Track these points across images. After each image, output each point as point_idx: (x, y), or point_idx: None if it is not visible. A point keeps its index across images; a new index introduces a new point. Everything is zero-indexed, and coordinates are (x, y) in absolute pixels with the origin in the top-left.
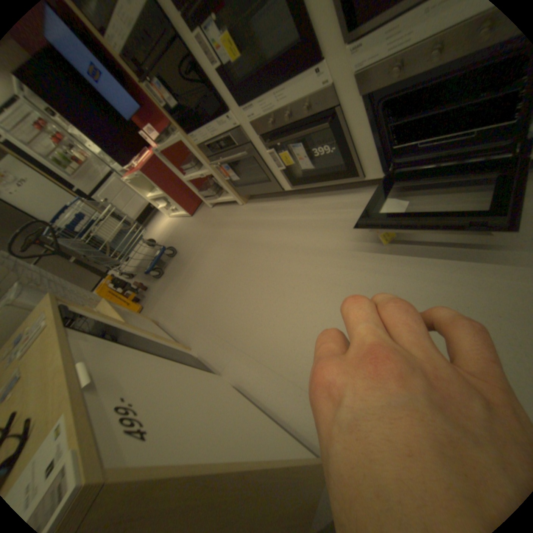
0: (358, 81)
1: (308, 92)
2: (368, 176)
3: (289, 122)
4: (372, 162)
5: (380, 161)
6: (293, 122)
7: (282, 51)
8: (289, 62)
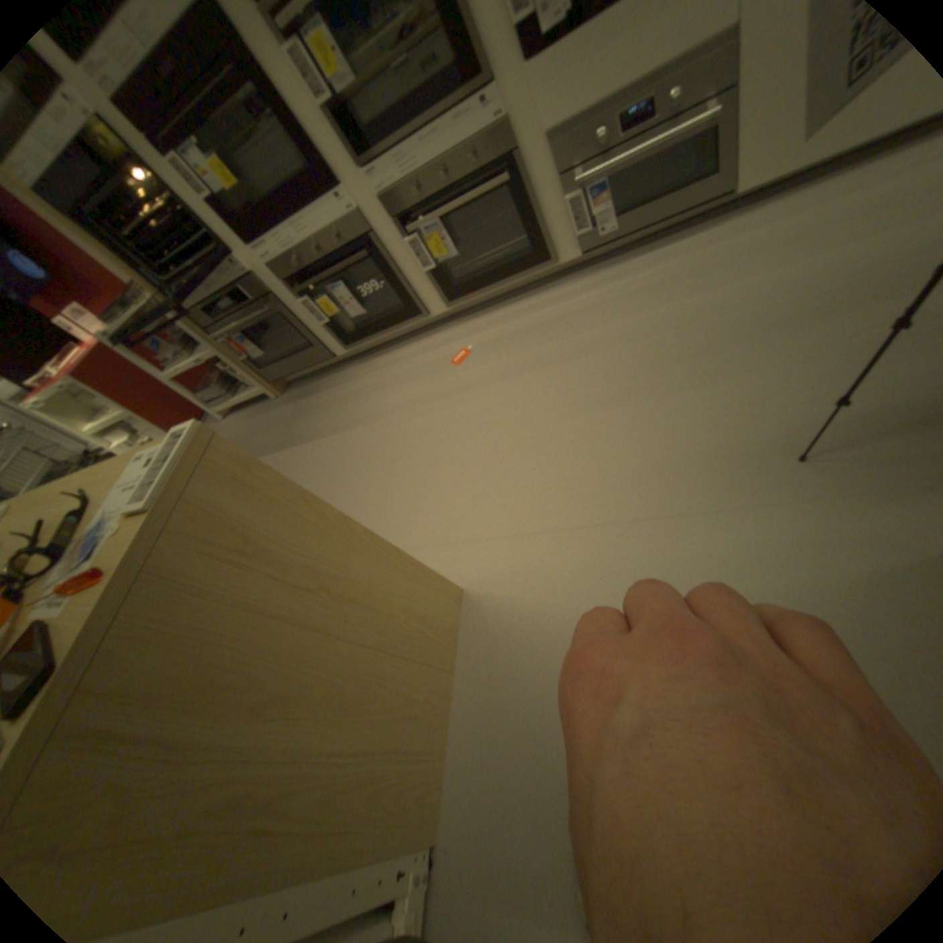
0: (384, 203)
1: (334, 219)
2: (434, 311)
3: (320, 257)
4: (432, 293)
5: (439, 290)
6: (326, 257)
7: (293, 177)
8: (303, 187)
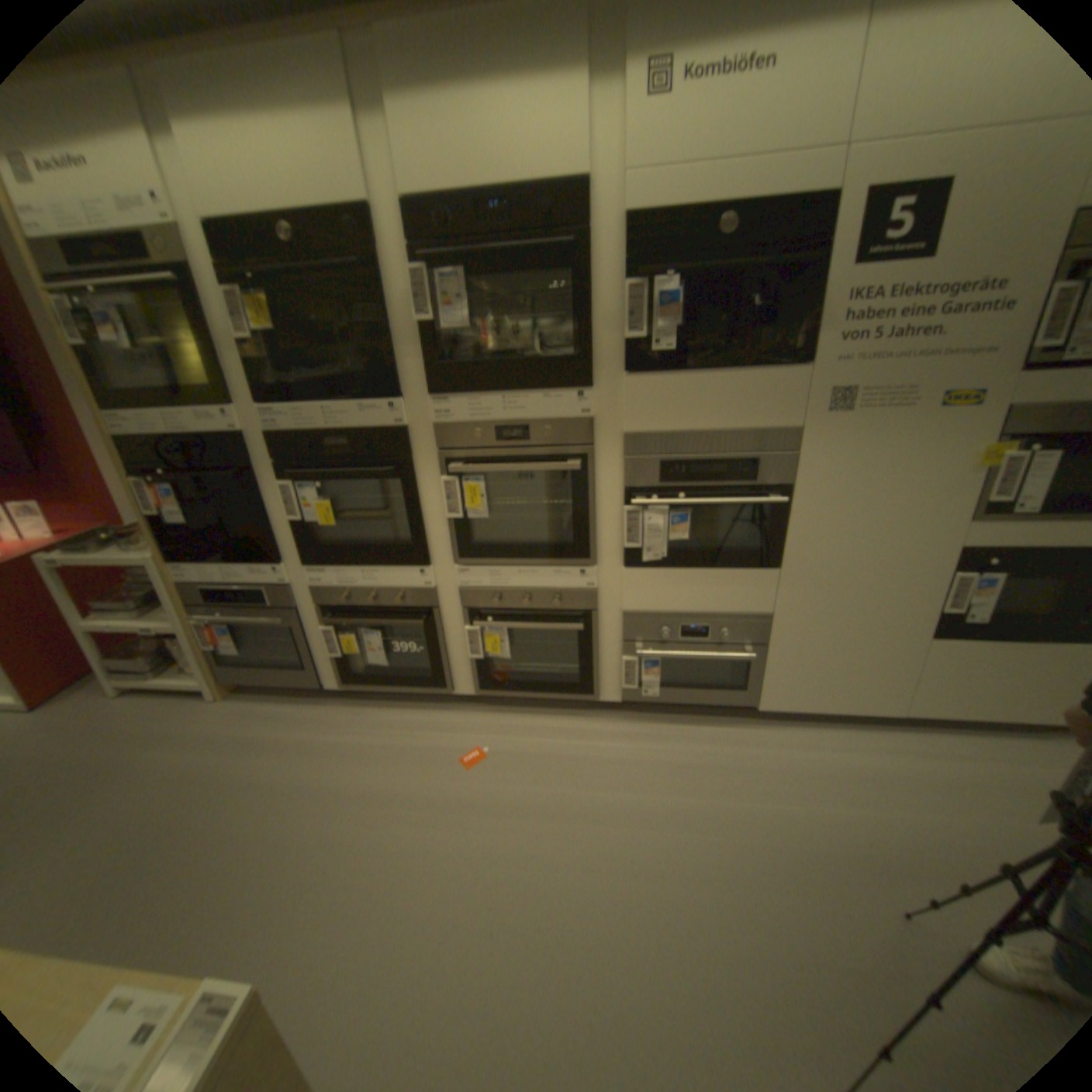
0: (460, 597)
1: (405, 587)
2: (456, 692)
3: (369, 606)
4: (463, 677)
5: (472, 677)
6: (375, 608)
7: (386, 543)
8: (392, 556)
